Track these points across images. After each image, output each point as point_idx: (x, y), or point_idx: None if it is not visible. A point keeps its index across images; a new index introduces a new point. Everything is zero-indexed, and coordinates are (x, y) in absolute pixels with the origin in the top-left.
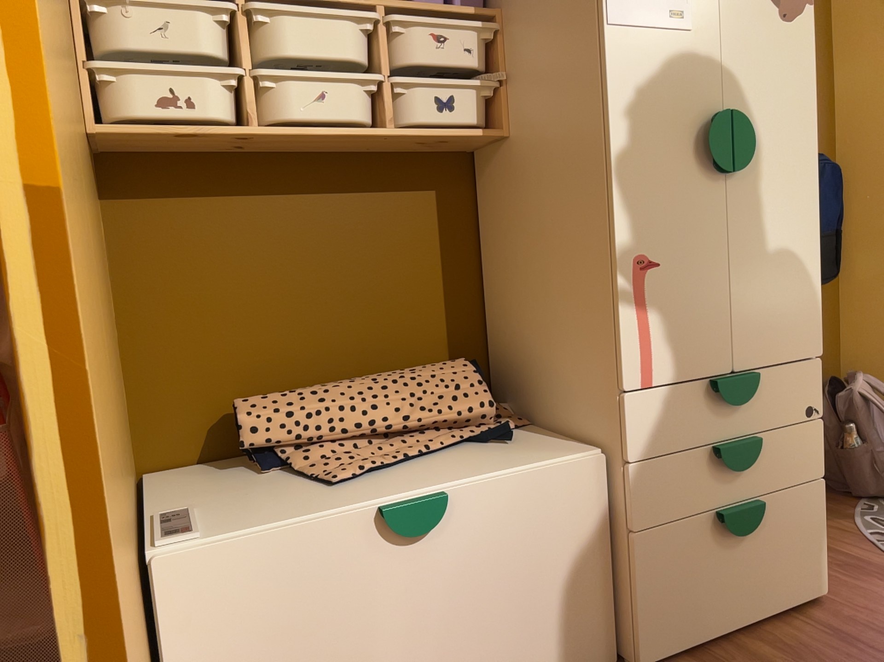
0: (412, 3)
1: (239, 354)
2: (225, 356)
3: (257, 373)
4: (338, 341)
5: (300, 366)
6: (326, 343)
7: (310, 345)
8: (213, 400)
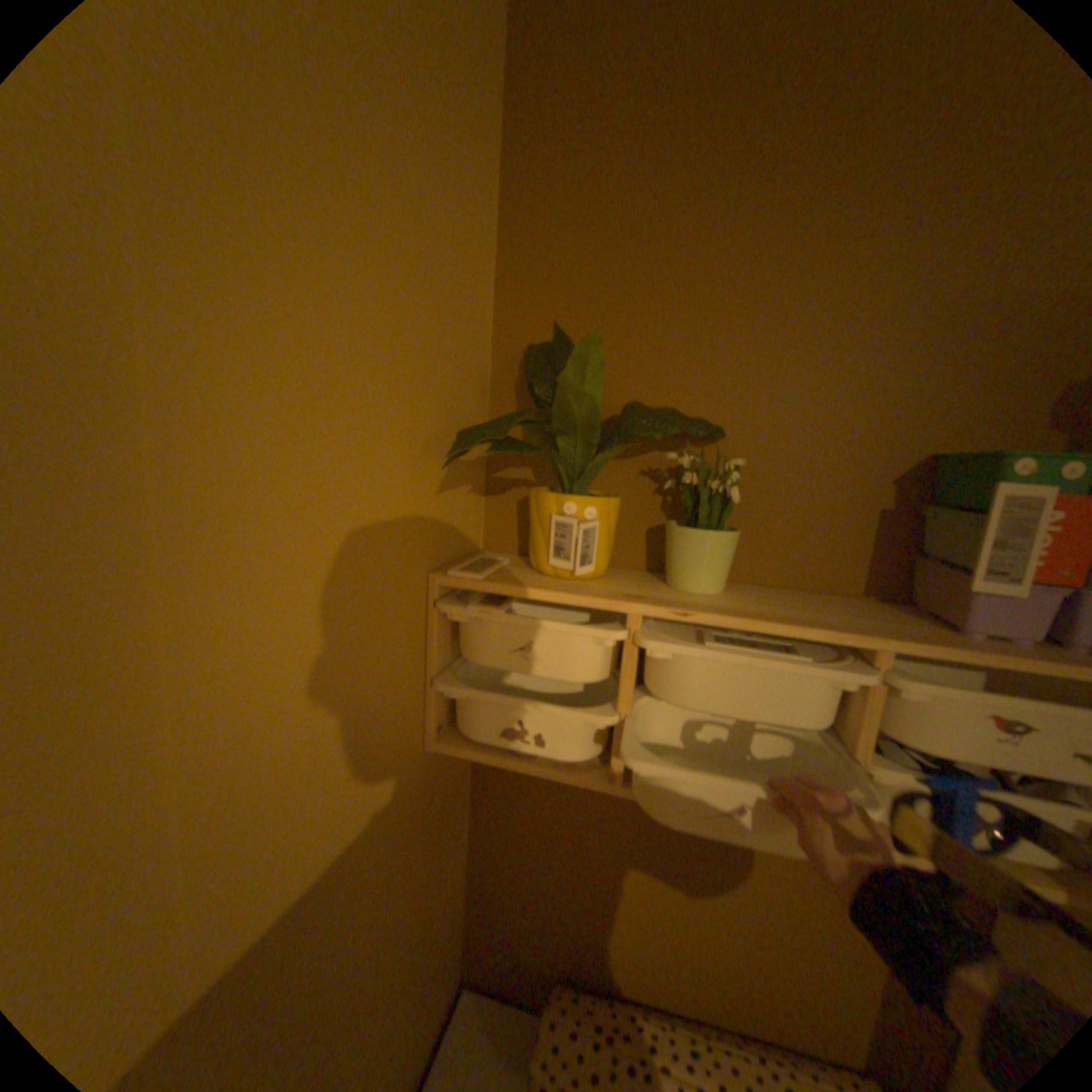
0: (963, 648)
1: (576, 924)
2: (561, 919)
3: (592, 949)
4: (697, 962)
5: (641, 966)
6: (680, 957)
7: (661, 951)
8: (540, 952)
